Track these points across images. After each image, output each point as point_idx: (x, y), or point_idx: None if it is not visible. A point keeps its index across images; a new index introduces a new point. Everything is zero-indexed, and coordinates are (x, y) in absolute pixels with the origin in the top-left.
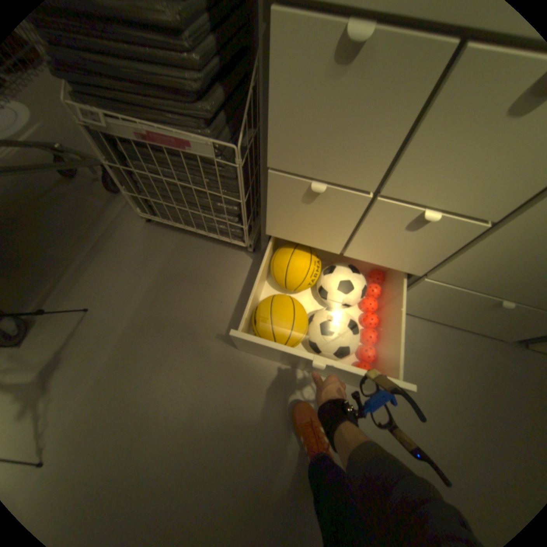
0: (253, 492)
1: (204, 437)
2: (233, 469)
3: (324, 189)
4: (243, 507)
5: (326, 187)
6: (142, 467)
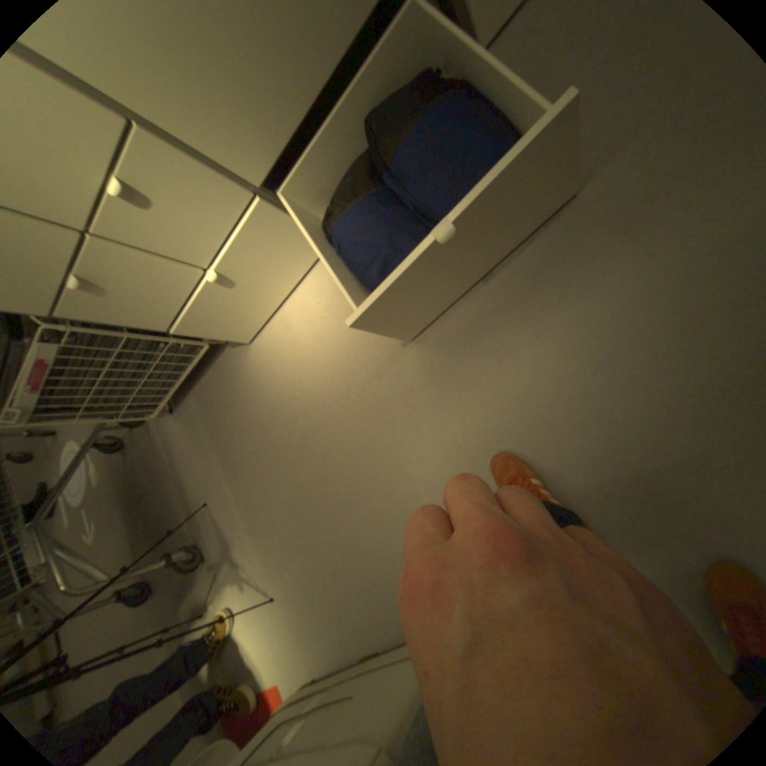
0: (383, 487)
1: (327, 492)
2: (359, 489)
3: (78, 280)
4: (386, 503)
5: (75, 277)
6: (316, 547)
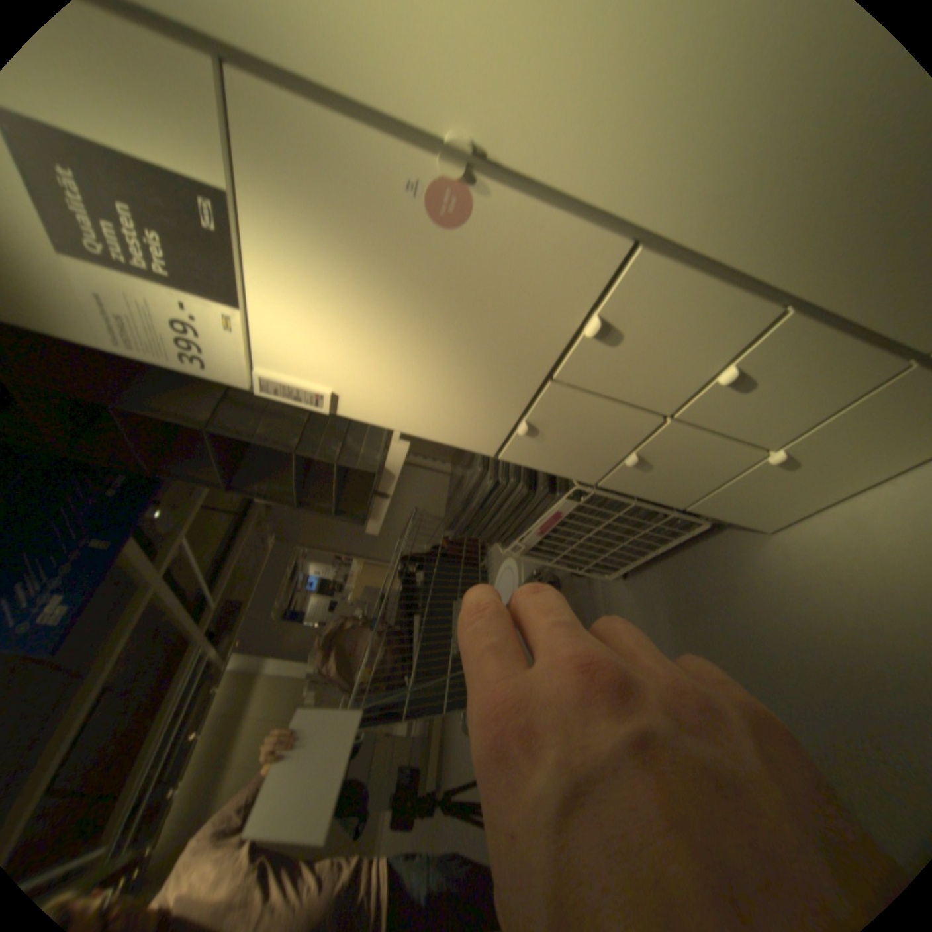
0: None
1: None
2: None
3: (641, 457)
4: None
5: (640, 455)
6: None
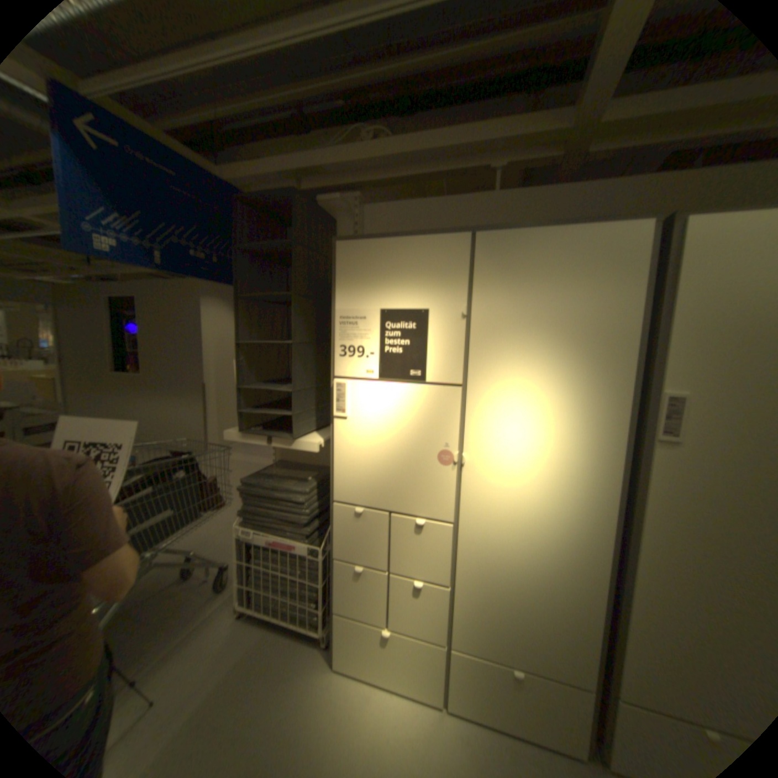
0: None
1: None
2: None
3: (362, 570)
4: None
5: (362, 569)
6: None
